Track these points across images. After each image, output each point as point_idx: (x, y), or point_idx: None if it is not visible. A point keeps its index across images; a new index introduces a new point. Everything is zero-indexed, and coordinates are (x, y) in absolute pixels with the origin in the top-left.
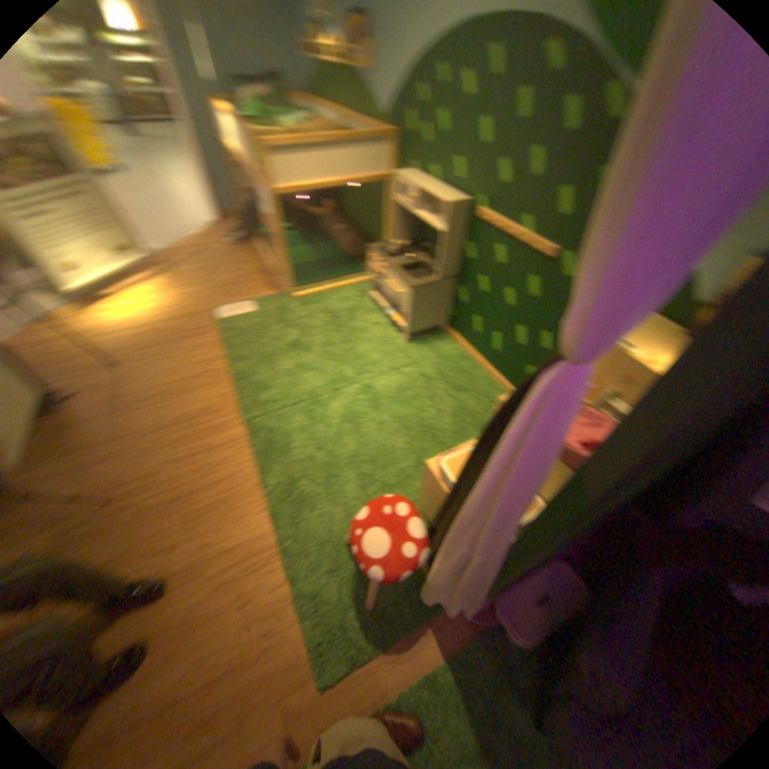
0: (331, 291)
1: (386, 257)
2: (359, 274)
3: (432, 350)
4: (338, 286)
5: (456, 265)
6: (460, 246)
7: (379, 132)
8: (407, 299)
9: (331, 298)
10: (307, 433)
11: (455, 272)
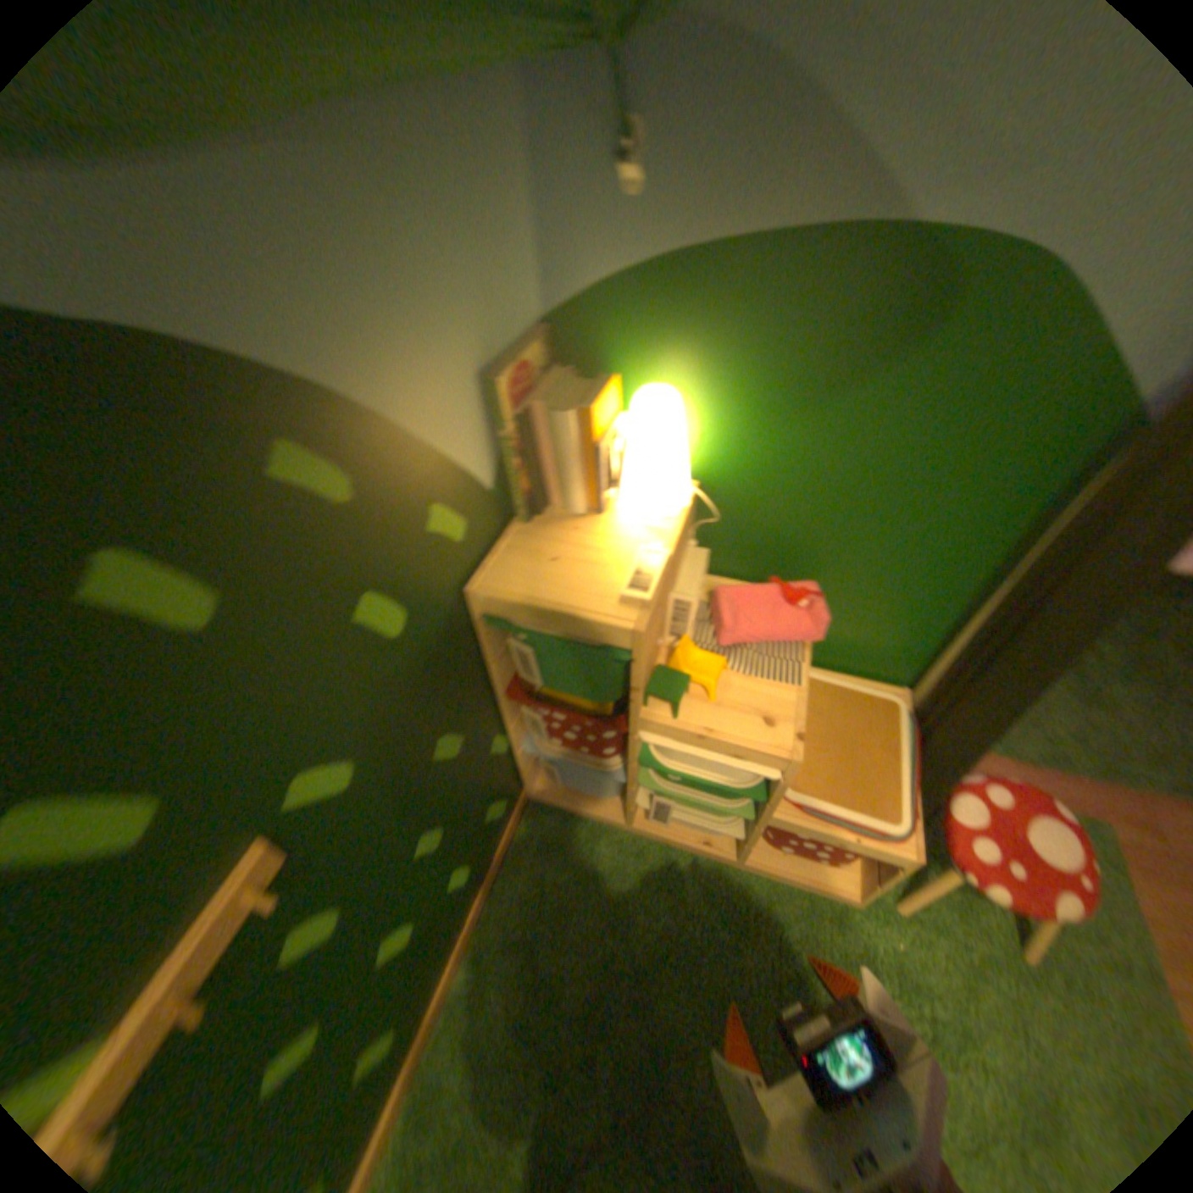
0: None
1: None
2: None
3: None
4: None
5: None
6: None
7: None
8: None
9: None
10: None
11: None
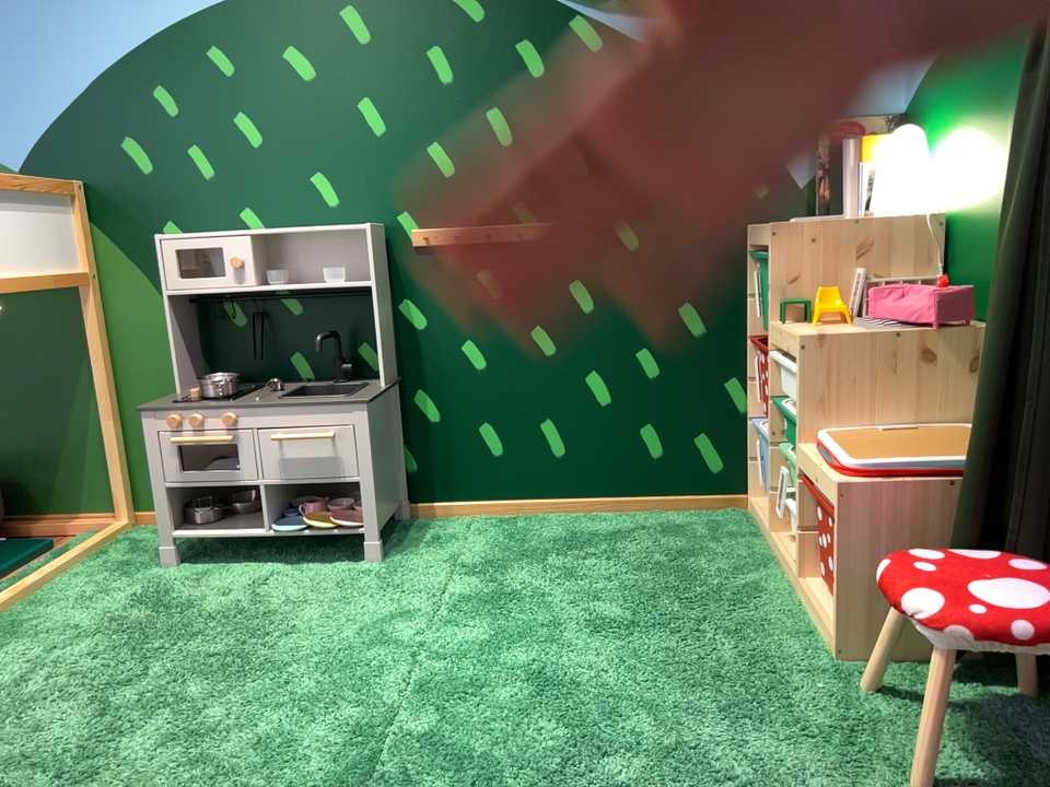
0: (22, 603)
1: (220, 401)
2: (42, 556)
3: (441, 541)
4: (31, 581)
5: (392, 354)
6: (389, 313)
7: (34, 194)
8: (367, 430)
9: (49, 610)
10: (513, 775)
11: (394, 369)
